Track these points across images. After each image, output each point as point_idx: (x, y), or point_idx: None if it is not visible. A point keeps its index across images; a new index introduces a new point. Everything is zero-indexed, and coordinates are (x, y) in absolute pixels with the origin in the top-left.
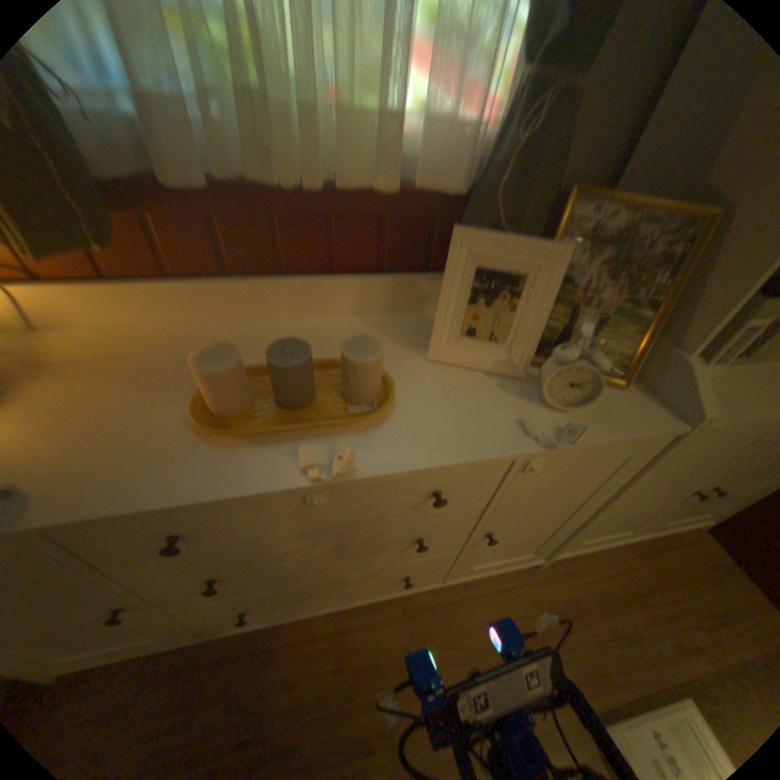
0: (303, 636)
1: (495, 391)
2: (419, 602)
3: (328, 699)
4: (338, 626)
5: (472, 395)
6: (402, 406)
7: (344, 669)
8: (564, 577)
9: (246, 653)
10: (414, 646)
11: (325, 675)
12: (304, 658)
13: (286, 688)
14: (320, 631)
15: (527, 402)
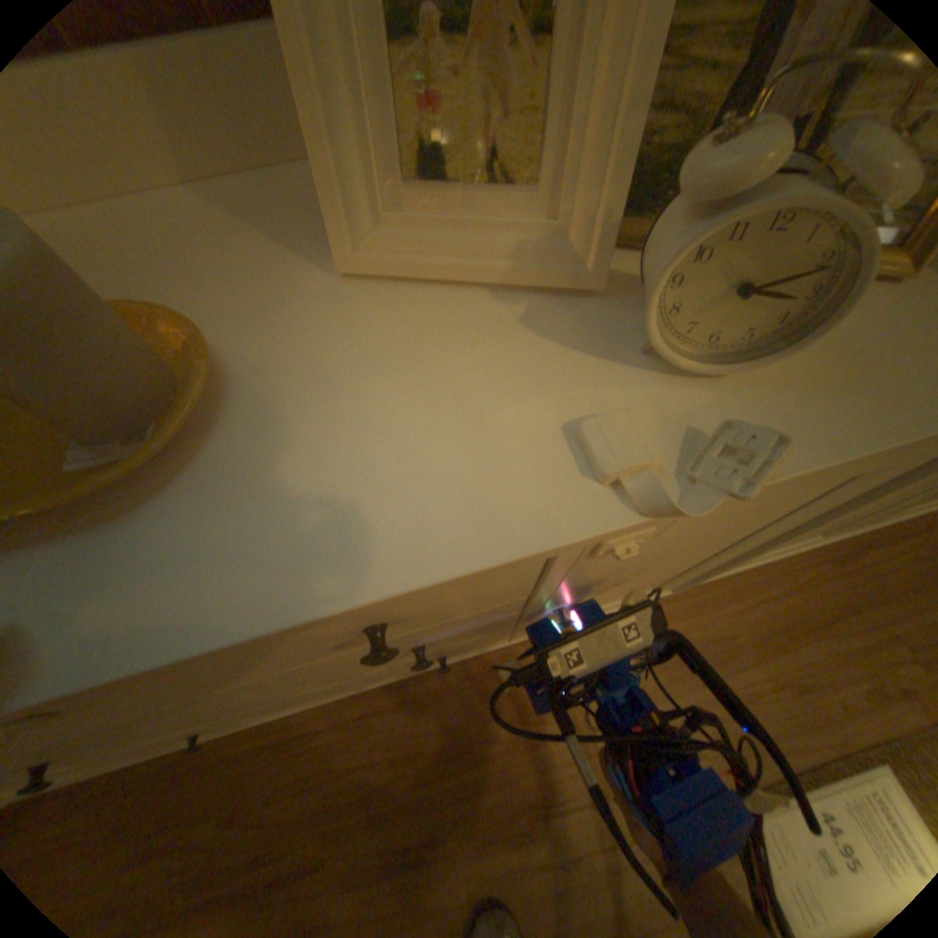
0: (317, 723)
1: (519, 336)
2: (480, 662)
3: (355, 803)
4: (365, 705)
5: (449, 358)
6: (238, 422)
7: (375, 762)
8: (702, 606)
9: (242, 751)
10: (473, 723)
11: (350, 772)
12: (321, 751)
13: (299, 792)
14: (341, 714)
15: (607, 360)
